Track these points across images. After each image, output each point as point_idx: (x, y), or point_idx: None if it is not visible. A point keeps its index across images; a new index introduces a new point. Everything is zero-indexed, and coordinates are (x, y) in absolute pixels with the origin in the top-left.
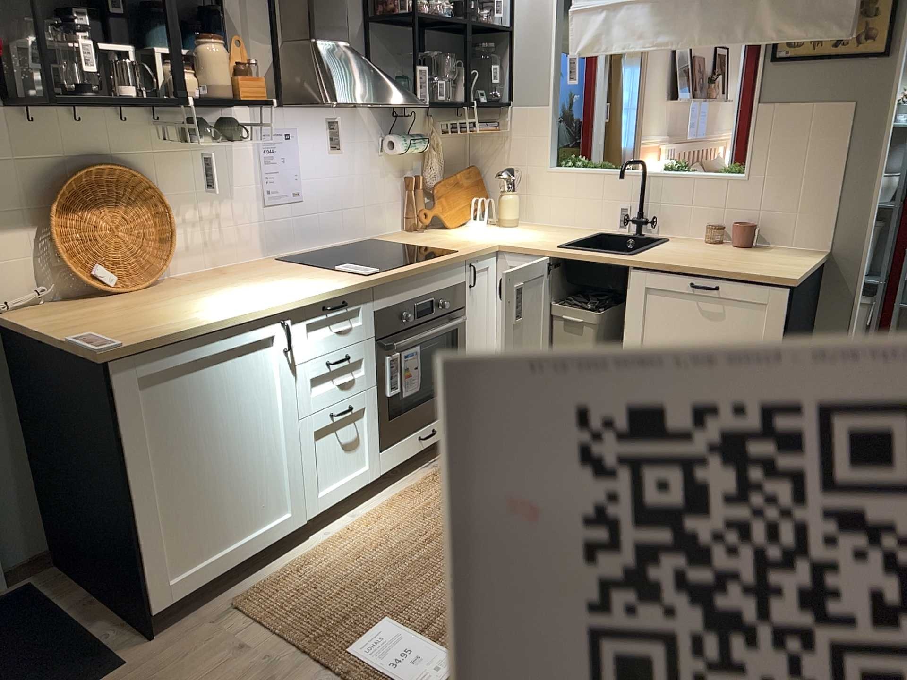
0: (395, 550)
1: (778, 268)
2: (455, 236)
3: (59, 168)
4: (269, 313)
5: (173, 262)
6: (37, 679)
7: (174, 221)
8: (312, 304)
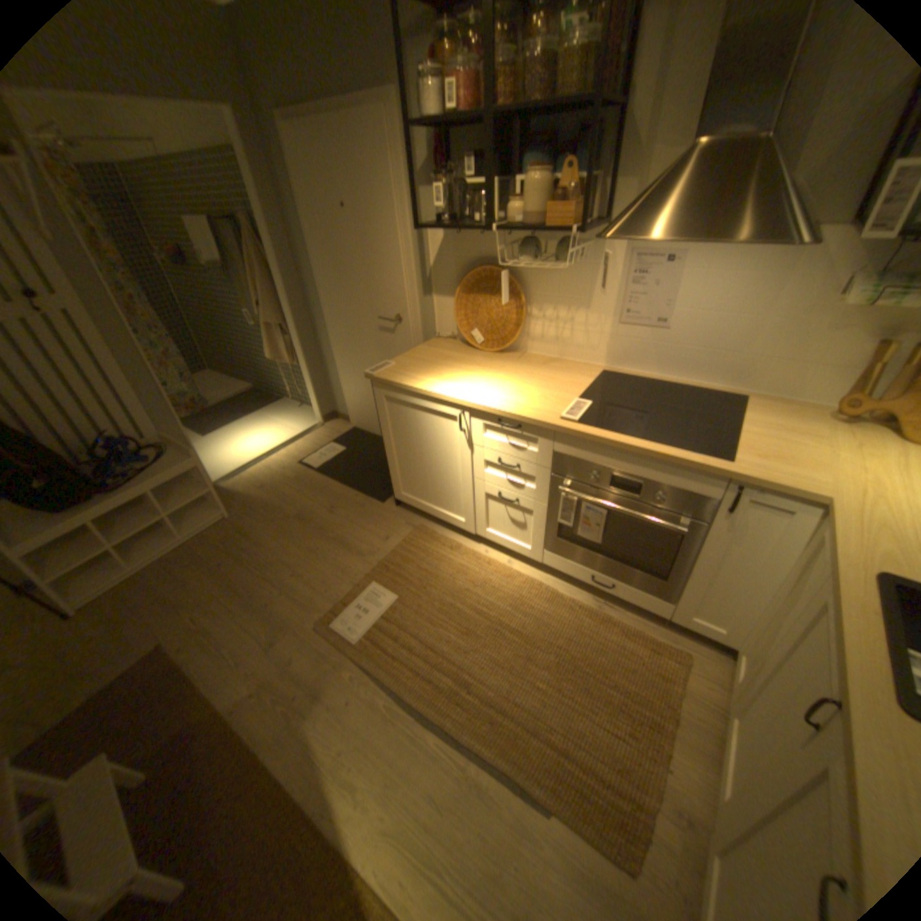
0: (468, 591)
1: None
2: (846, 452)
3: (473, 263)
4: (450, 400)
5: (529, 341)
6: (378, 482)
7: (523, 314)
8: (487, 412)
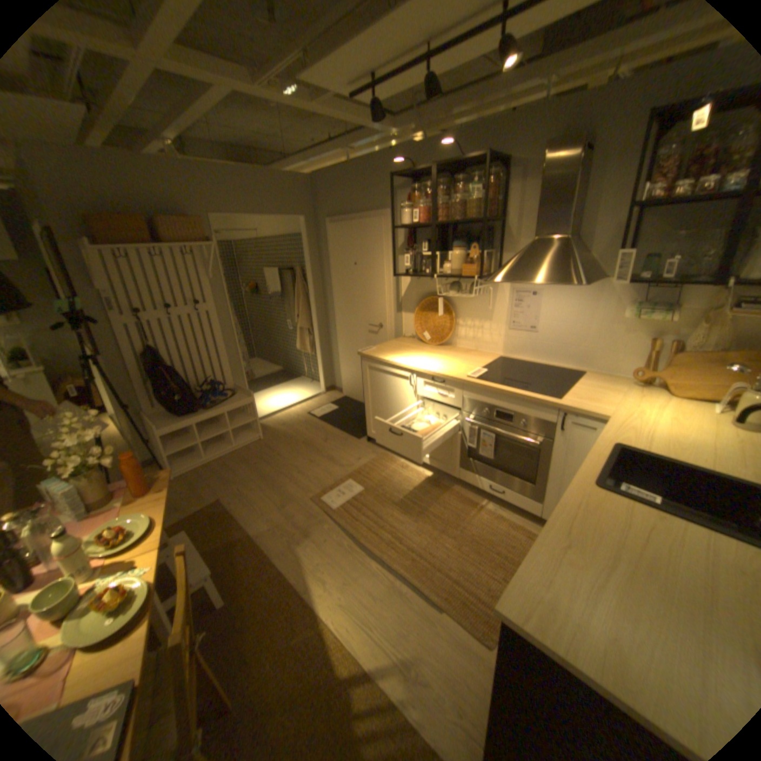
0: (408, 491)
1: (580, 624)
2: (632, 399)
3: (426, 295)
4: (405, 367)
5: (458, 340)
6: (357, 427)
7: (453, 323)
8: (426, 373)
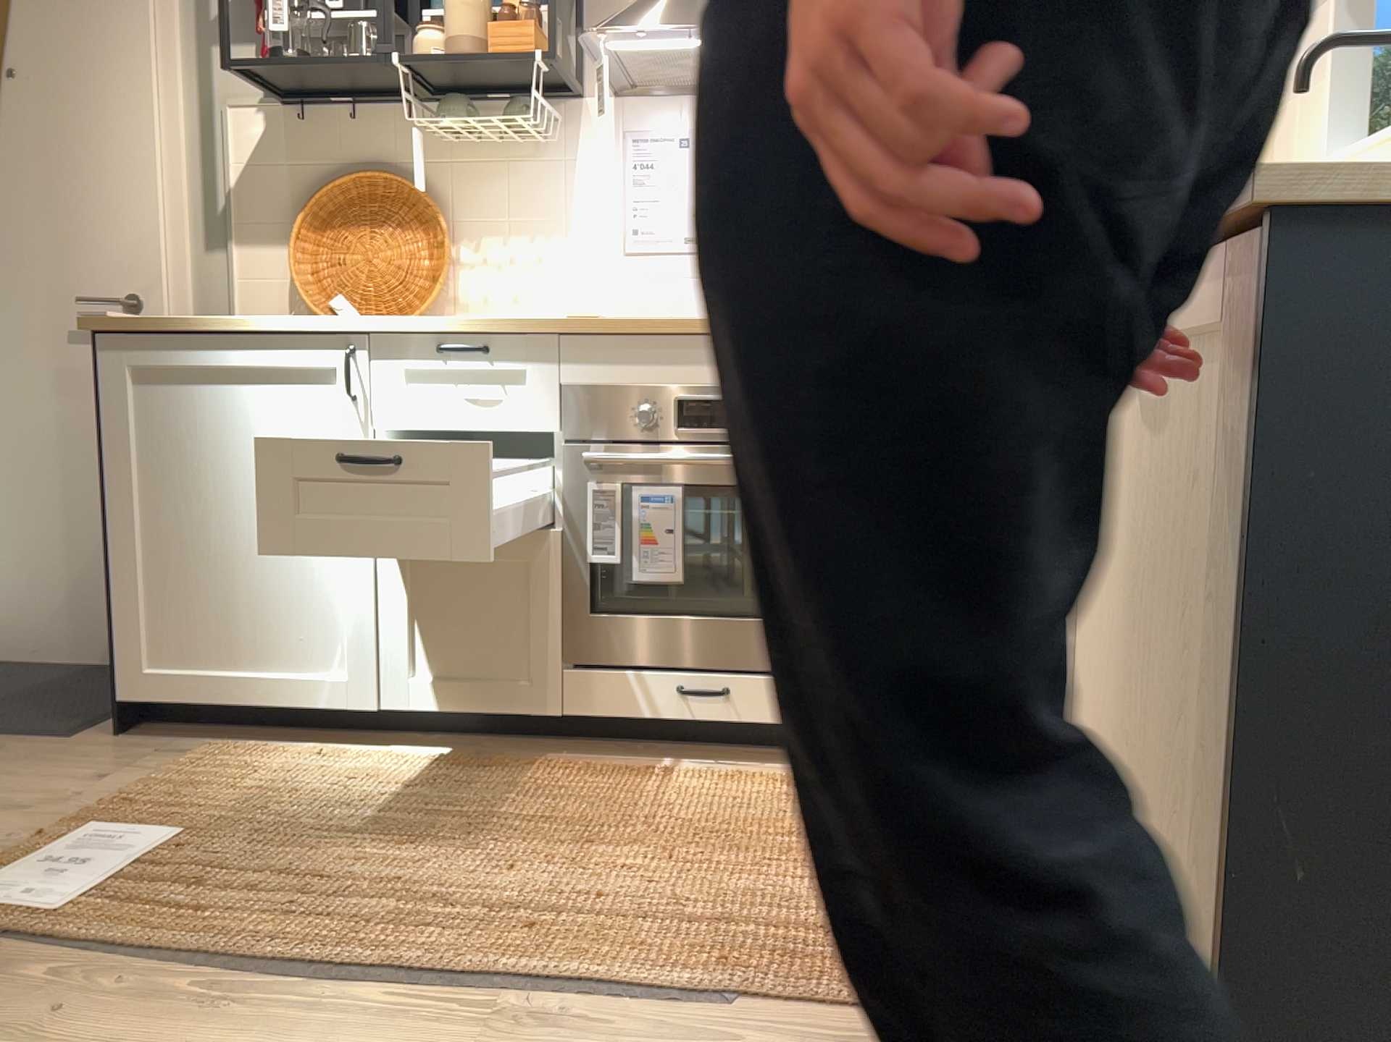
0: (388, 801)
1: None
2: None
3: (330, 177)
4: (323, 327)
5: (457, 315)
6: (37, 715)
7: (444, 250)
8: (412, 335)
